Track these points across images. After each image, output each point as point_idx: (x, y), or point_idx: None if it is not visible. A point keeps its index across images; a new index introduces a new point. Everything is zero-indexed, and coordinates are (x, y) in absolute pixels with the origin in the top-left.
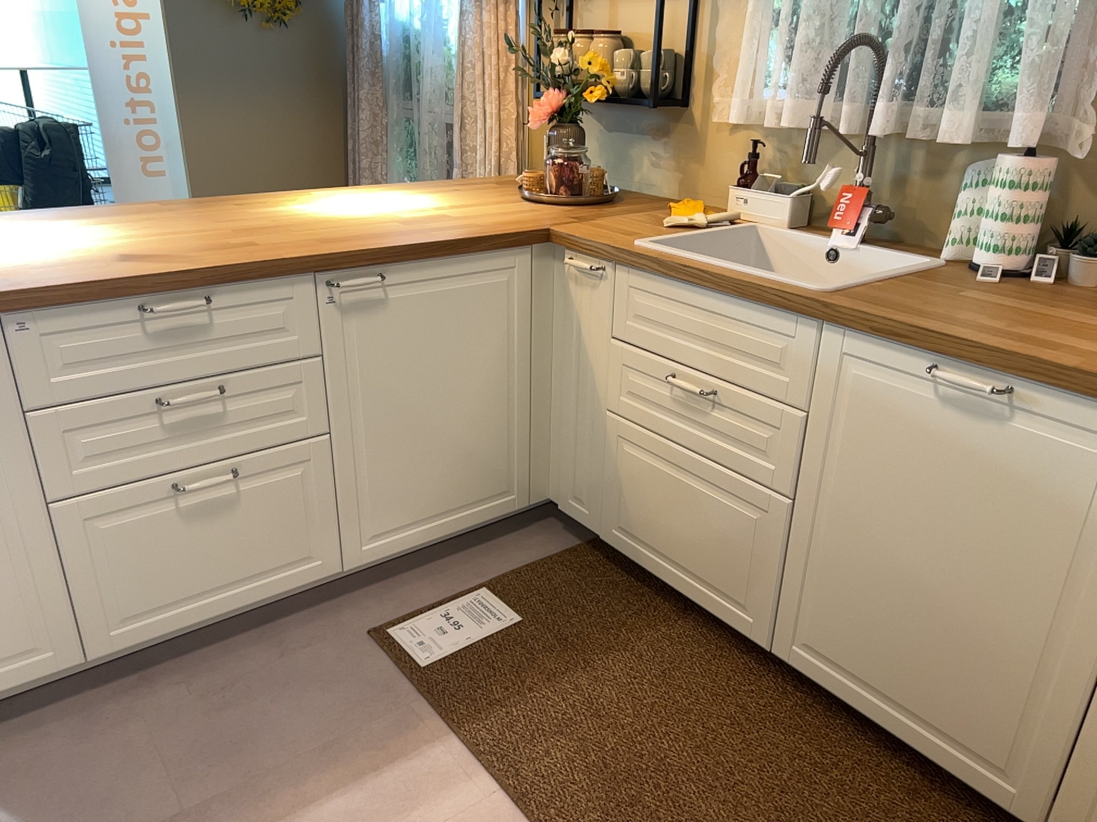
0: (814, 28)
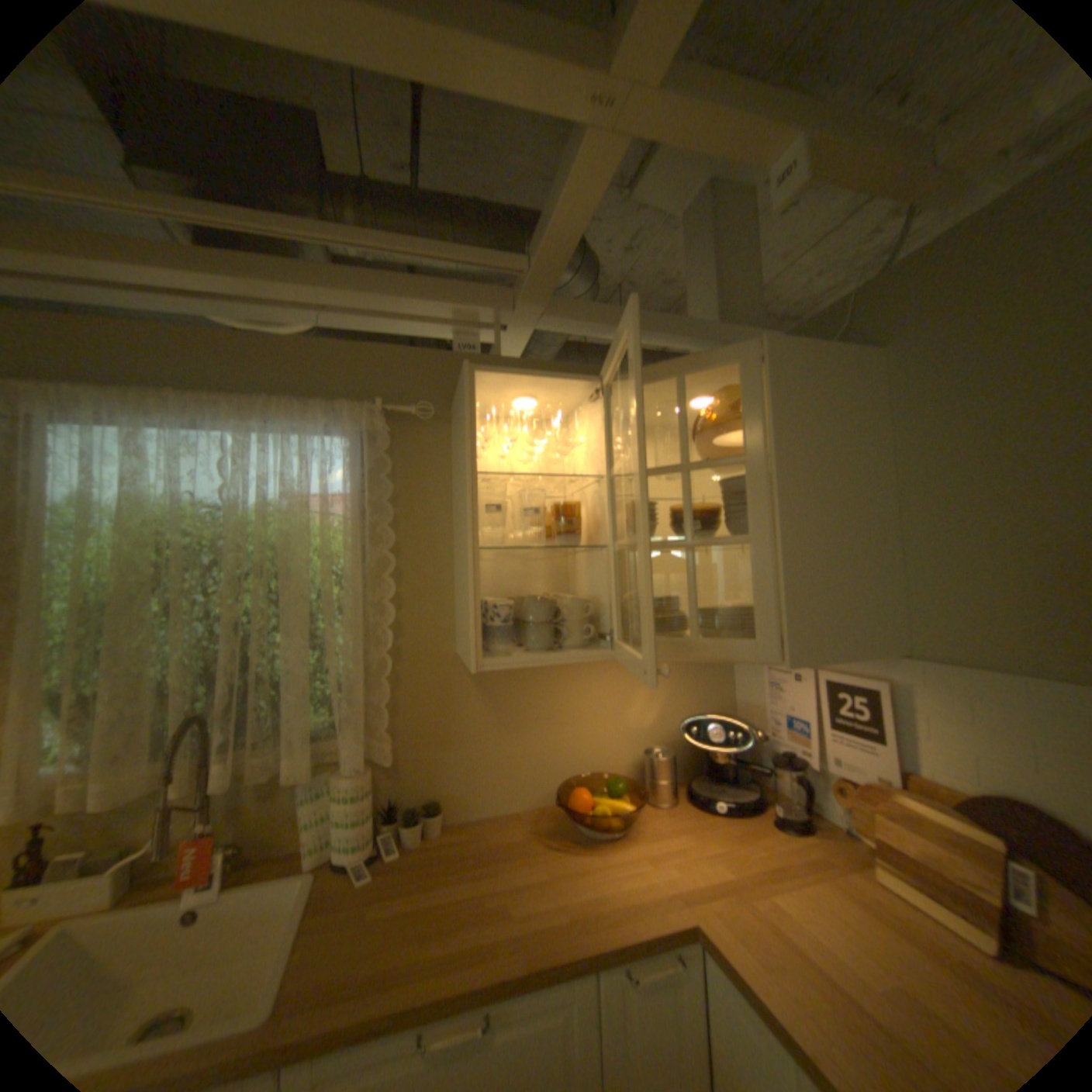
0: (121, 708)
